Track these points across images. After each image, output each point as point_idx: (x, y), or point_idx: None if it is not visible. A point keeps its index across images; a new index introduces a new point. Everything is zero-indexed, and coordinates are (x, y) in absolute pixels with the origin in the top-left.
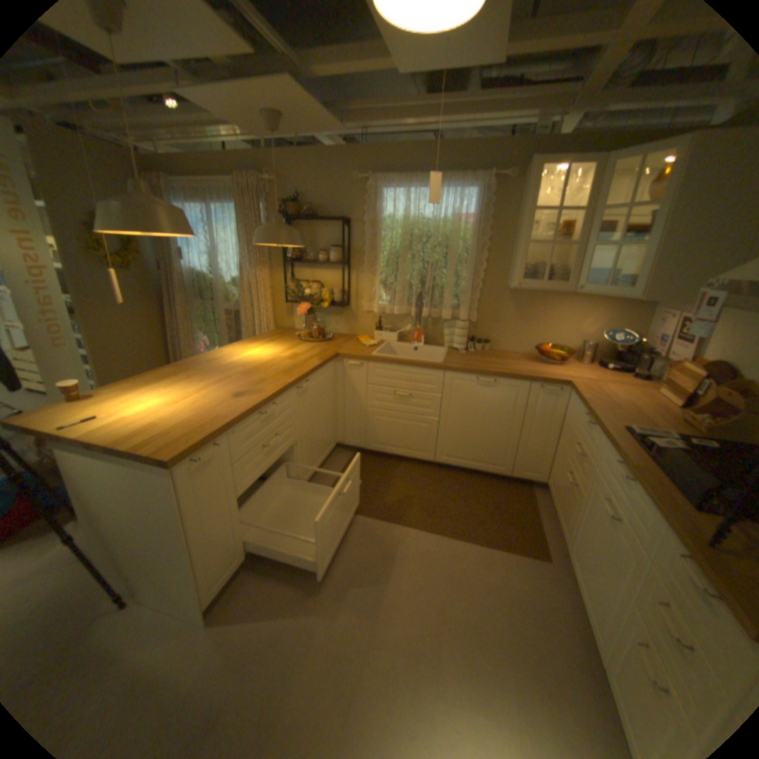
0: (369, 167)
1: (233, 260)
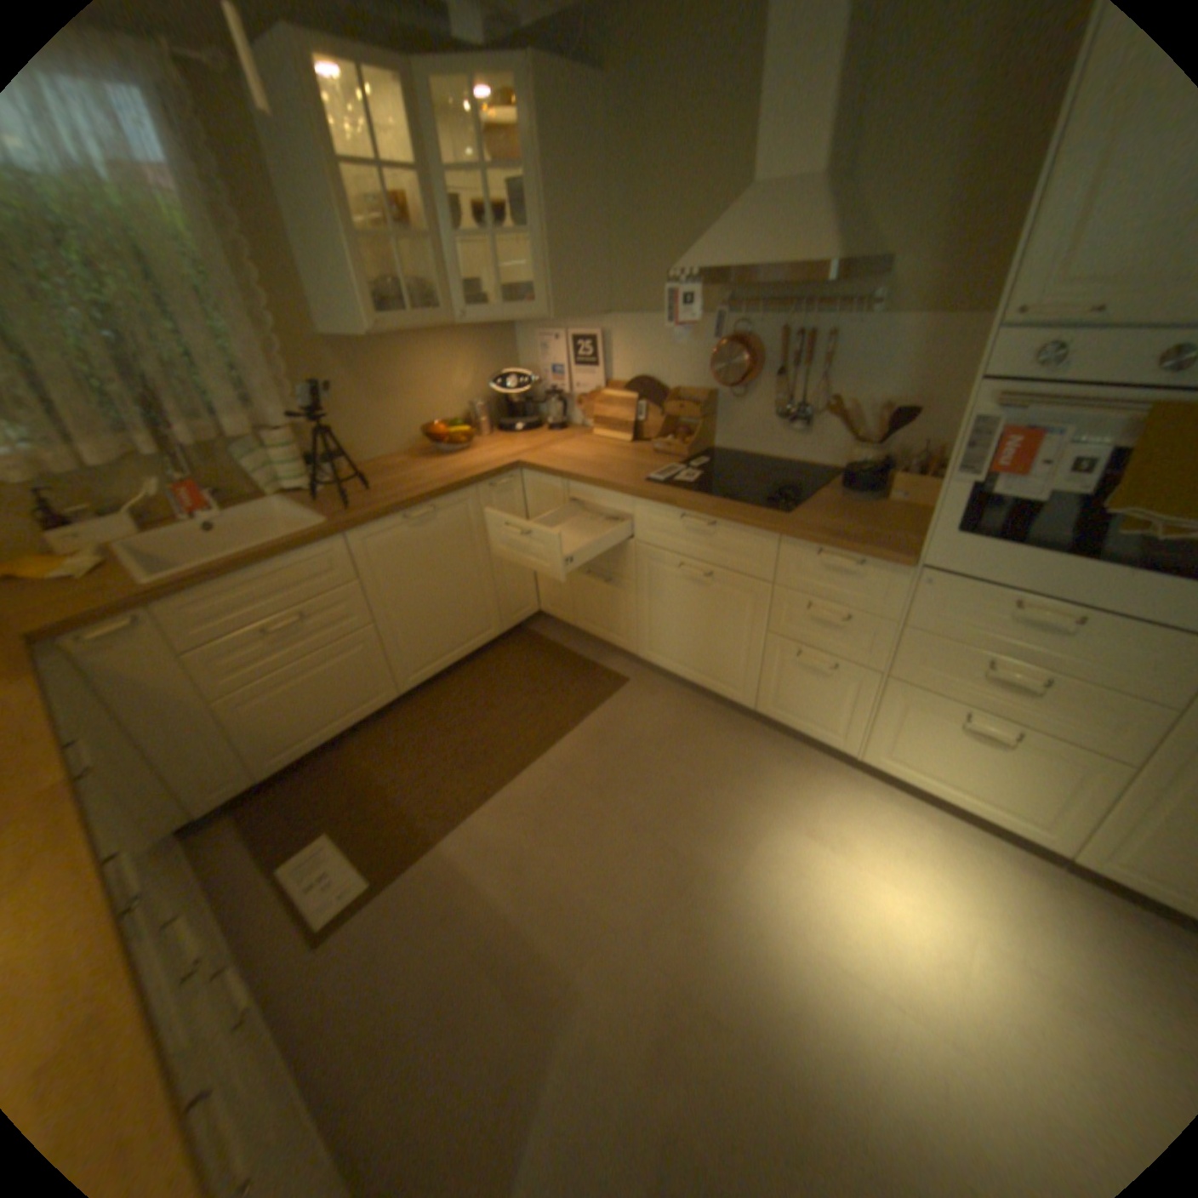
0: None
1: None
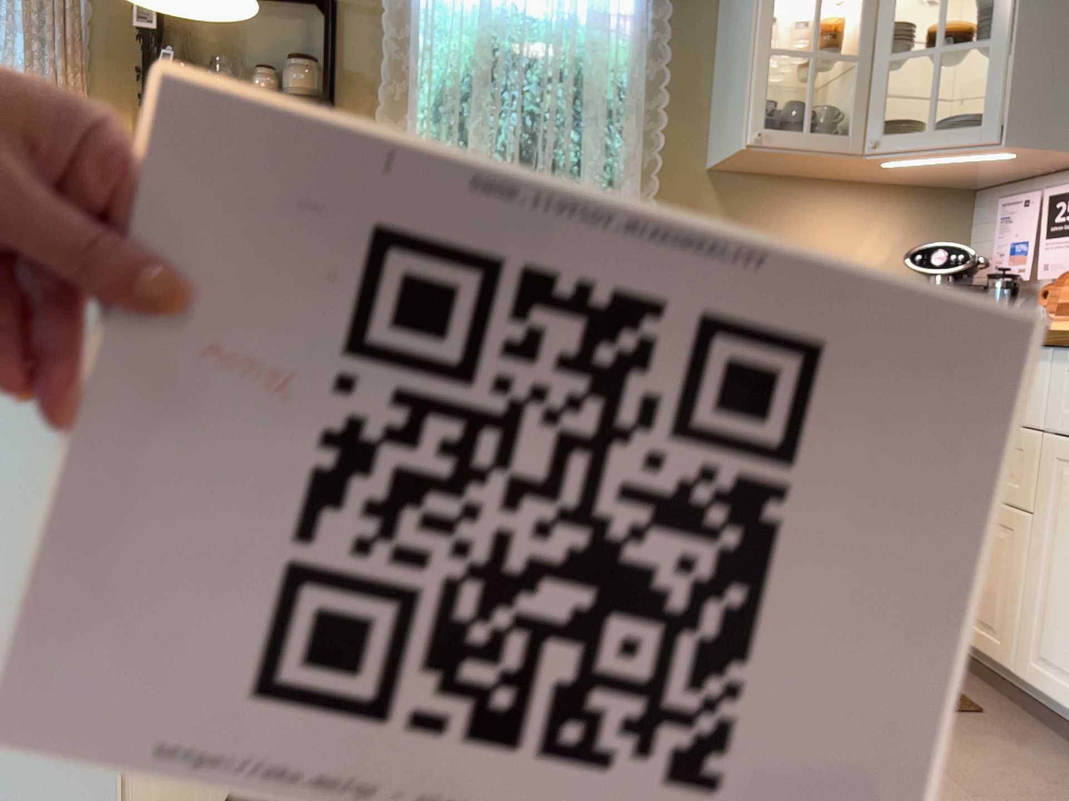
0: None
1: None
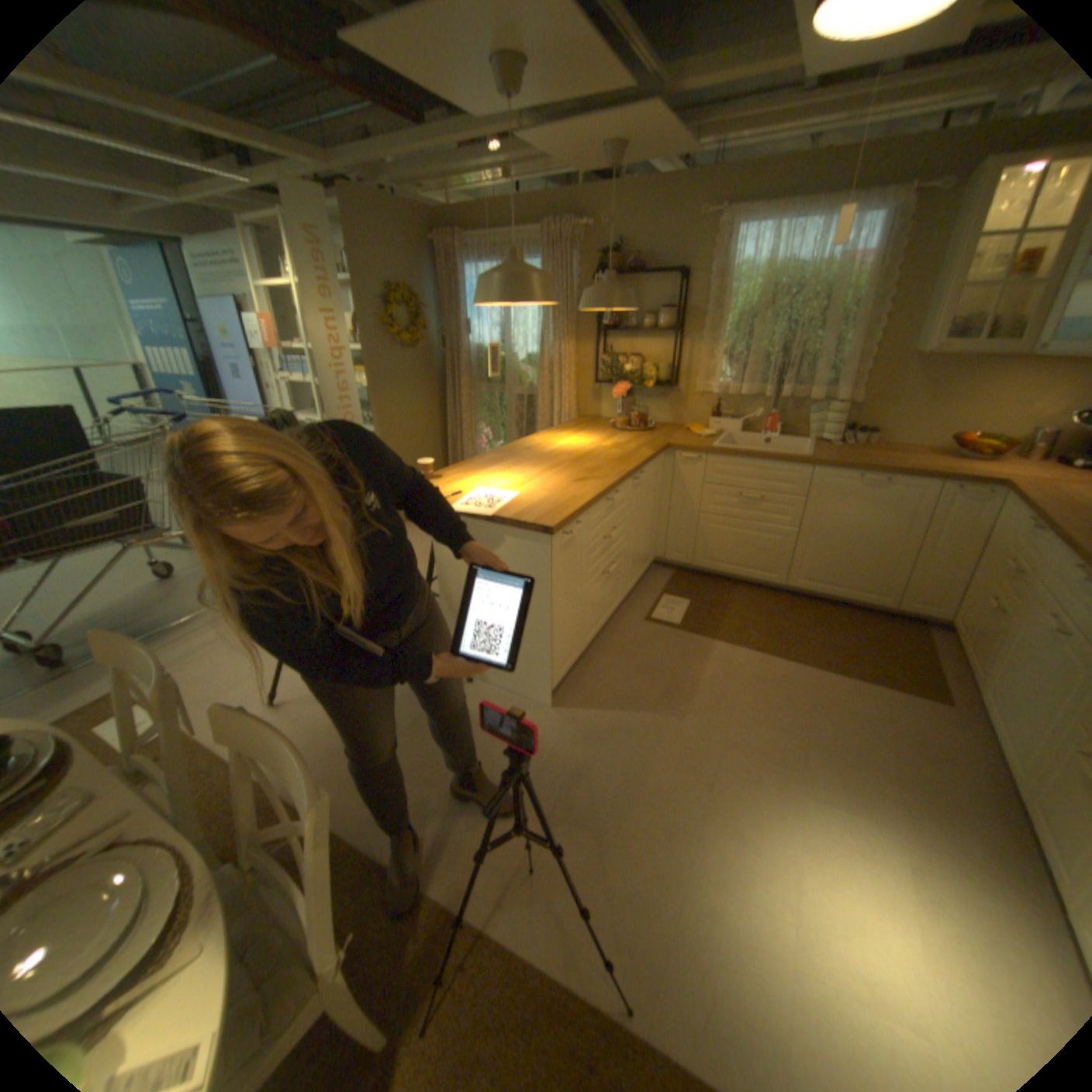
0: (723, 196)
1: (531, 332)
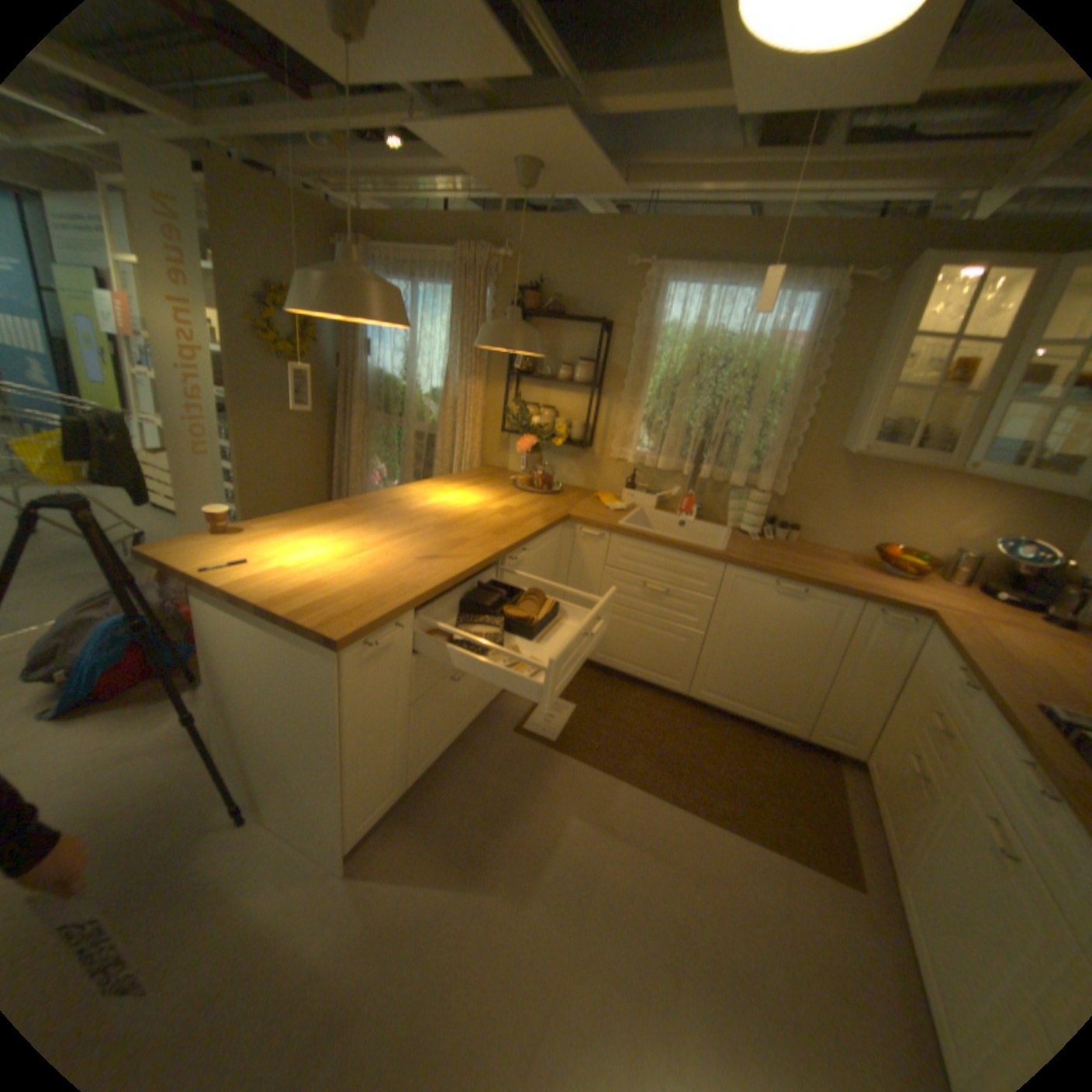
0: (654, 249)
1: (438, 364)
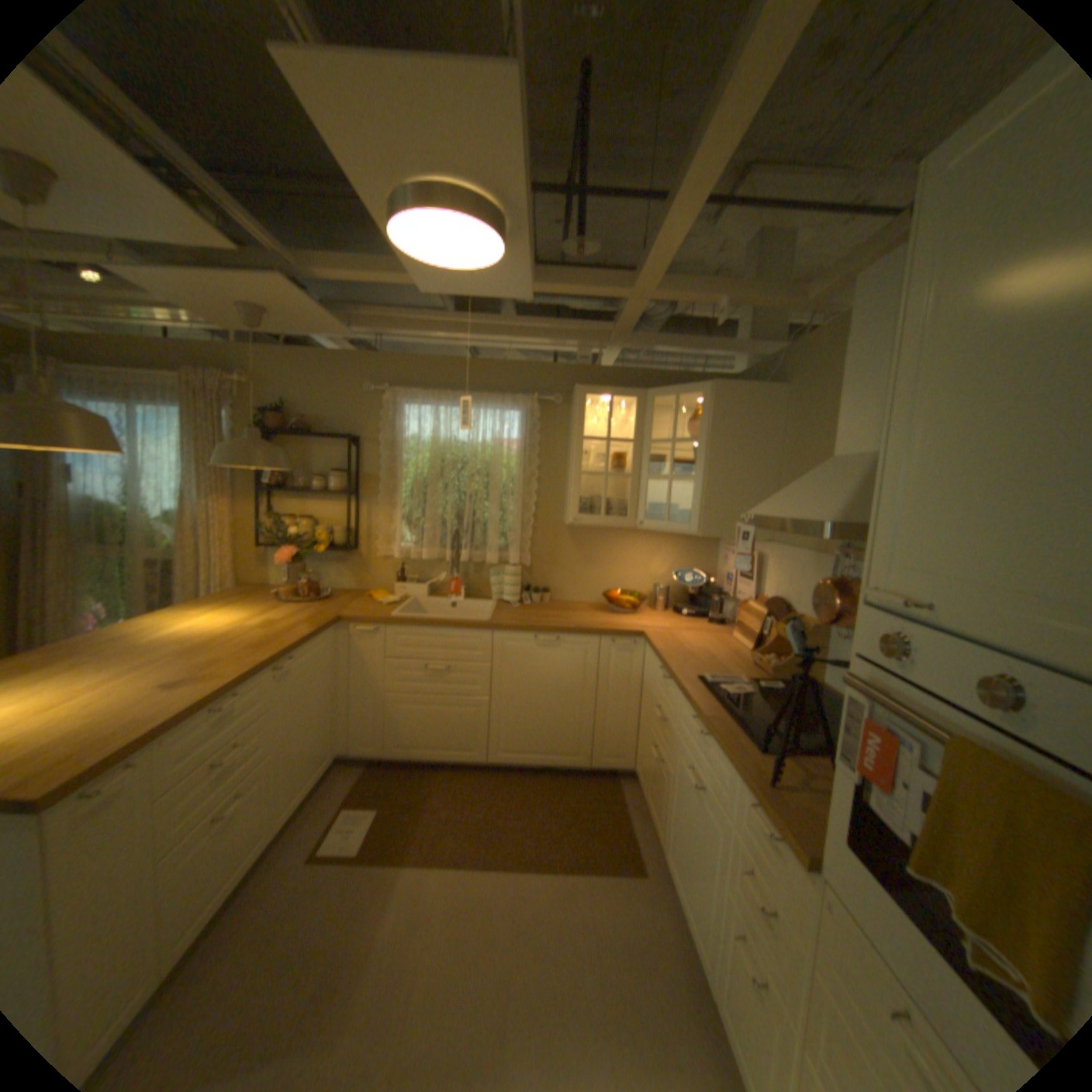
0: (387, 378)
1: (172, 485)
